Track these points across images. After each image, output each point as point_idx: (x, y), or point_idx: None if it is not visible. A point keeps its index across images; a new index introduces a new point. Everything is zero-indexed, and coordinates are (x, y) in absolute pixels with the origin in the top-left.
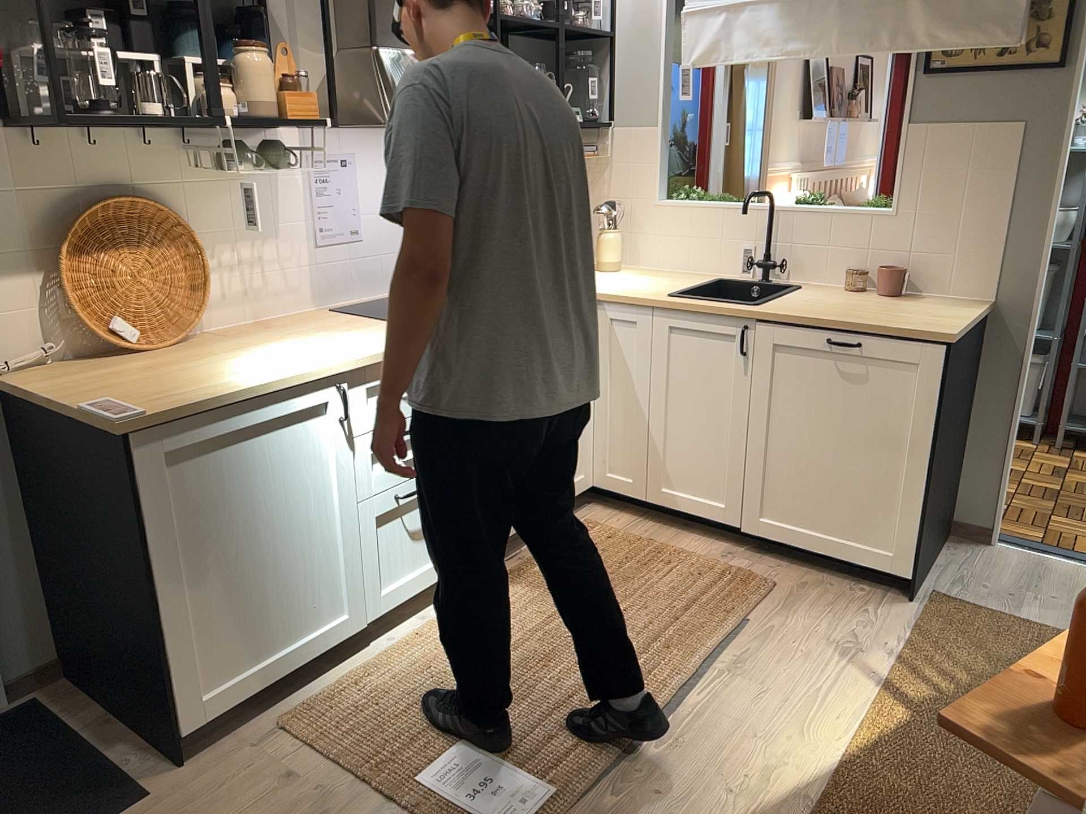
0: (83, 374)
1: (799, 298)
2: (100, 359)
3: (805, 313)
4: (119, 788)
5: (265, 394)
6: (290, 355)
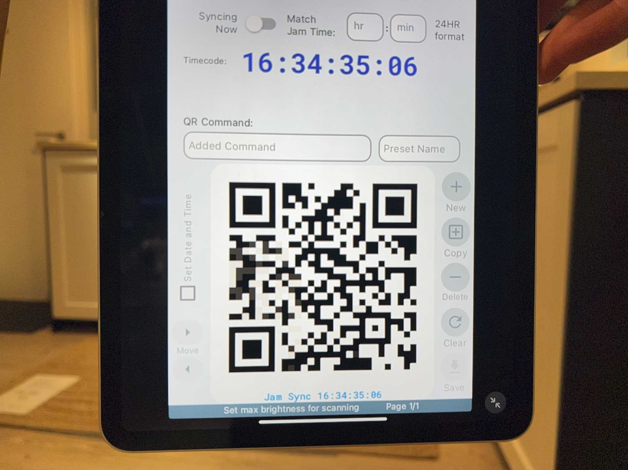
0: None
1: None
2: None
3: None
4: (33, 329)
5: None
6: None
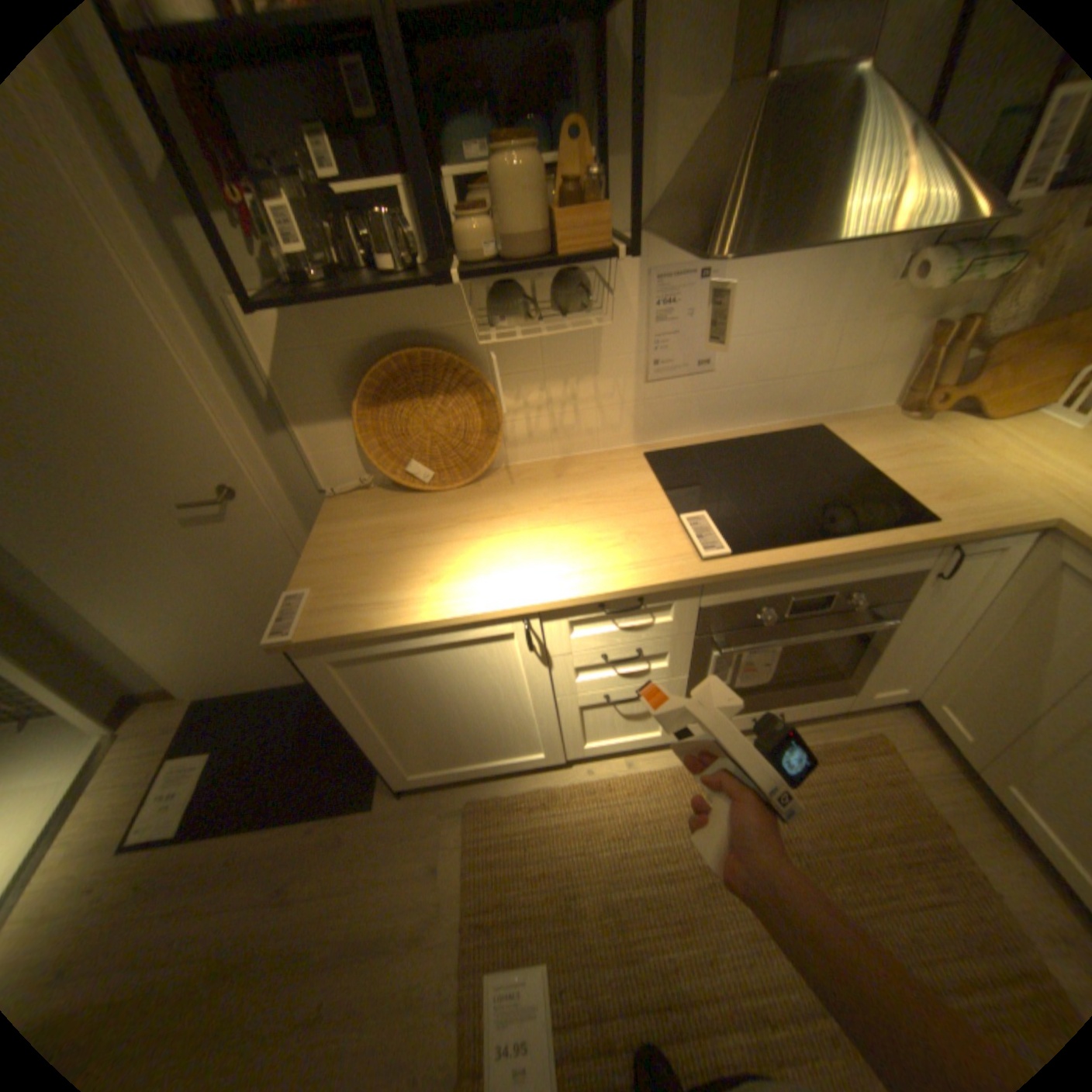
0: (365, 515)
1: None
2: (403, 488)
3: None
4: (364, 786)
5: (432, 622)
6: (510, 554)
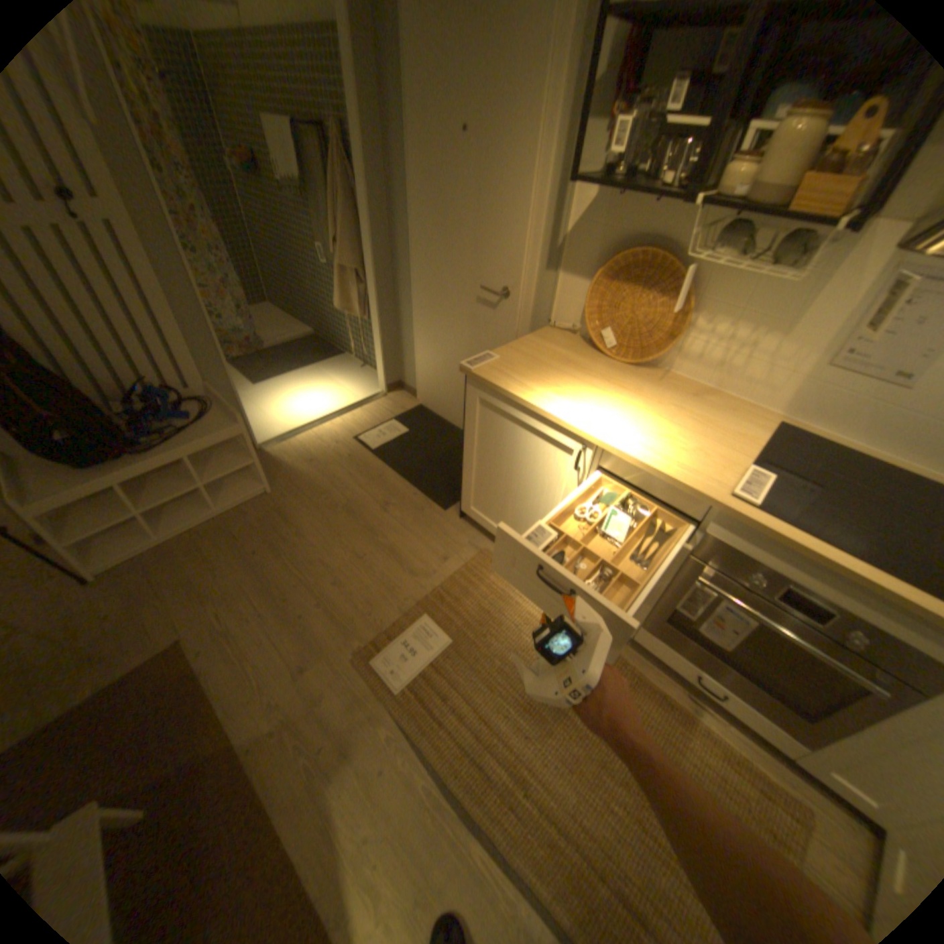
0: (557, 345)
1: None
2: (591, 345)
3: None
4: (451, 500)
5: (536, 411)
6: (611, 410)
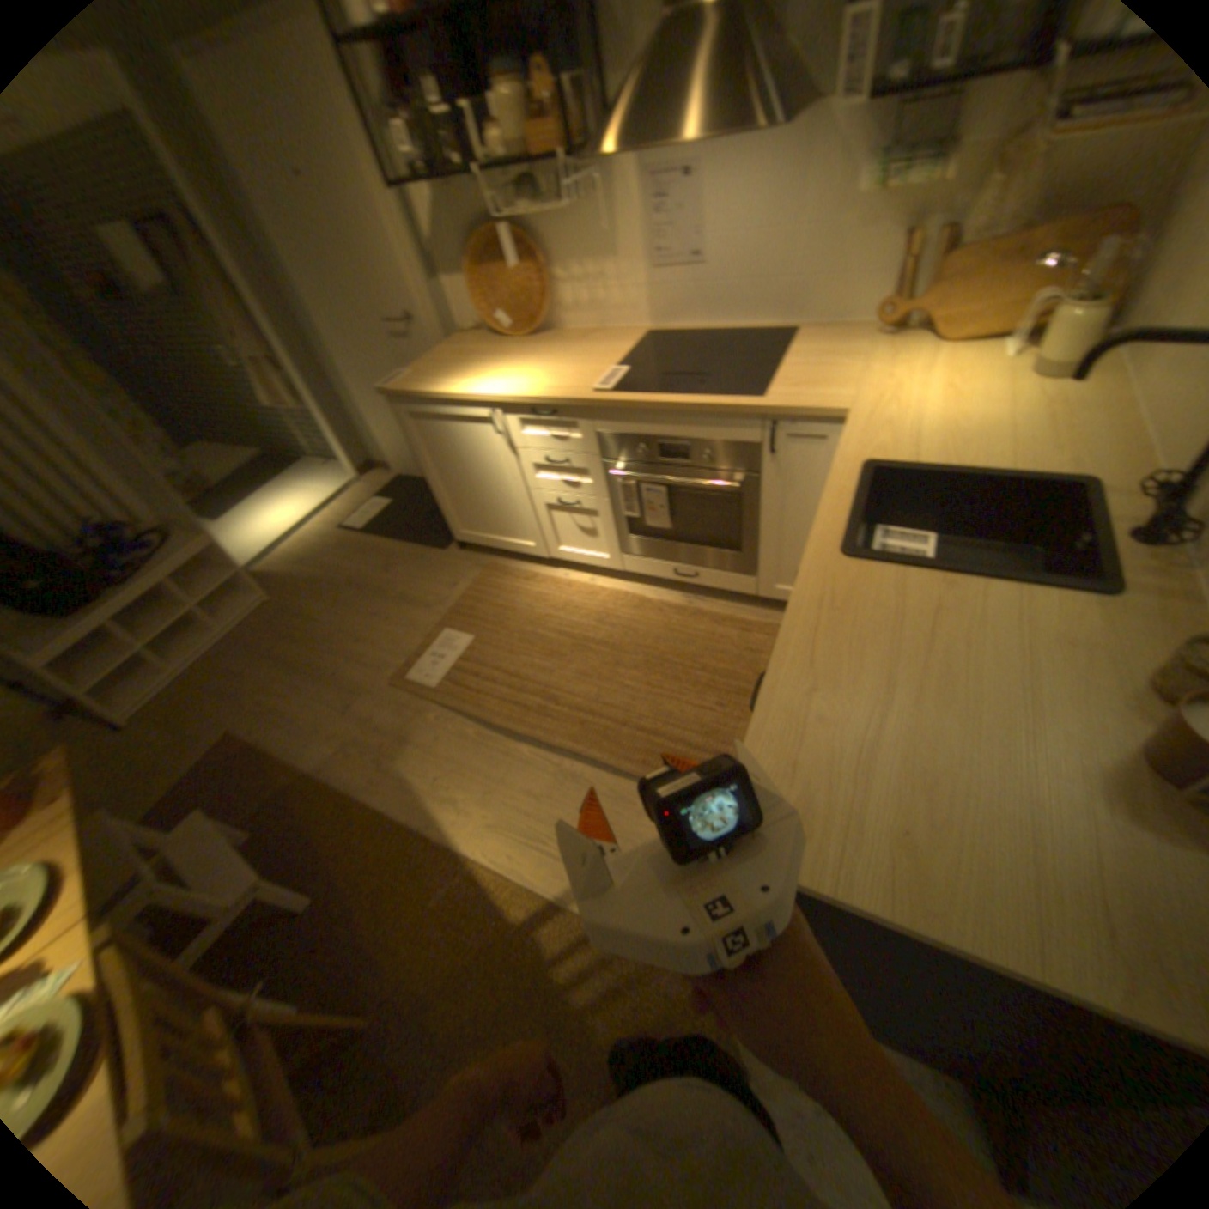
0: (460, 345)
1: (973, 600)
2: (492, 334)
3: (810, 614)
4: (445, 540)
5: (444, 399)
6: (503, 373)
